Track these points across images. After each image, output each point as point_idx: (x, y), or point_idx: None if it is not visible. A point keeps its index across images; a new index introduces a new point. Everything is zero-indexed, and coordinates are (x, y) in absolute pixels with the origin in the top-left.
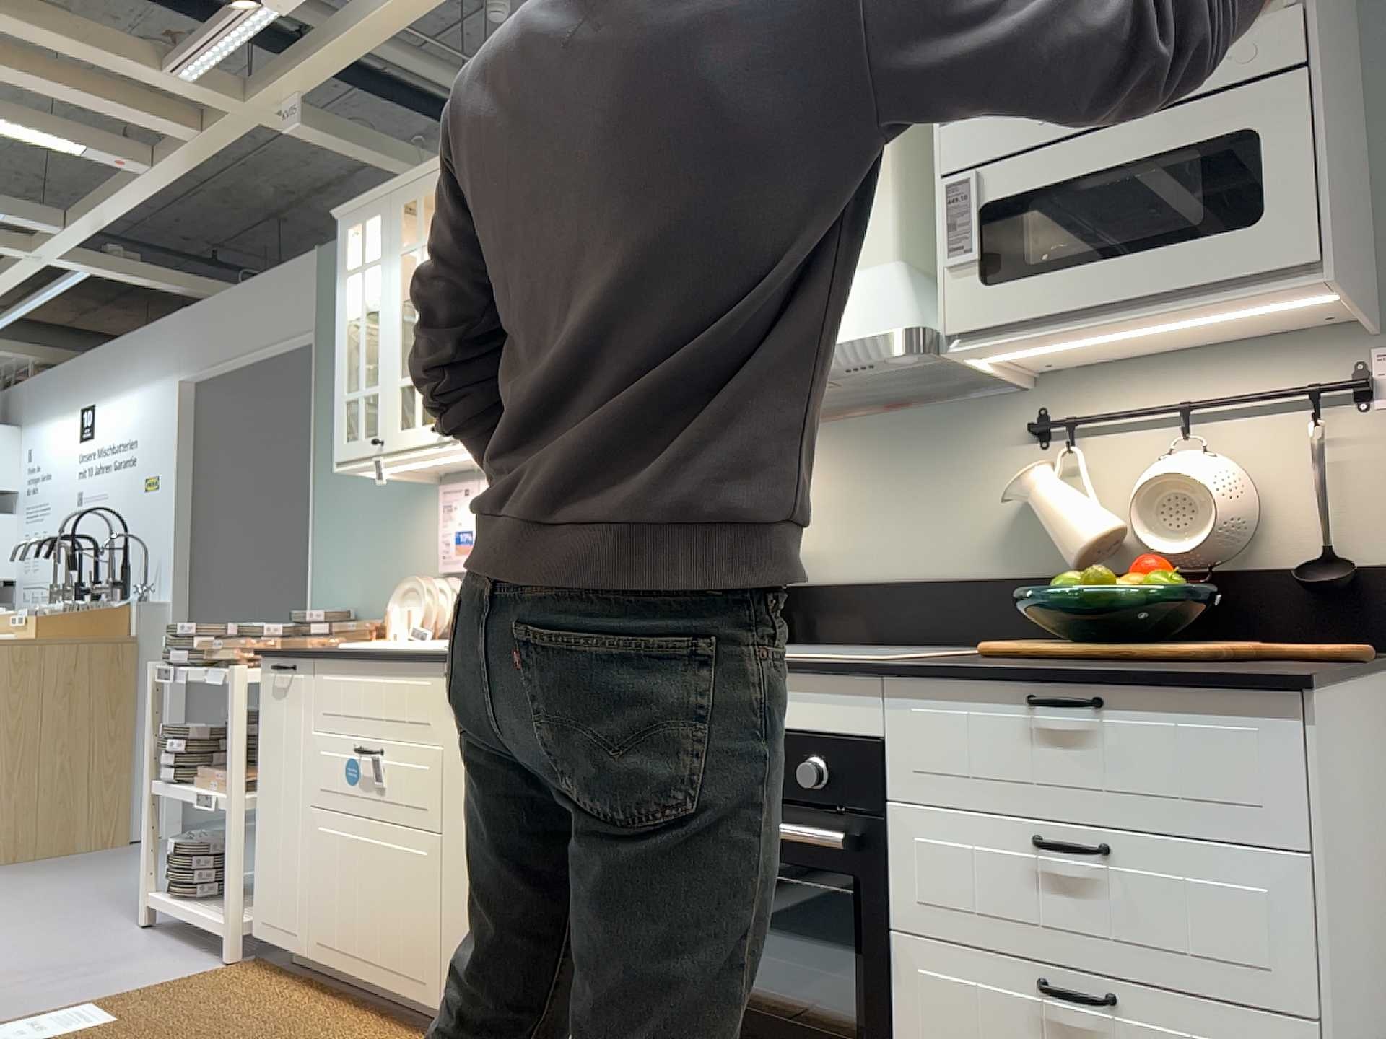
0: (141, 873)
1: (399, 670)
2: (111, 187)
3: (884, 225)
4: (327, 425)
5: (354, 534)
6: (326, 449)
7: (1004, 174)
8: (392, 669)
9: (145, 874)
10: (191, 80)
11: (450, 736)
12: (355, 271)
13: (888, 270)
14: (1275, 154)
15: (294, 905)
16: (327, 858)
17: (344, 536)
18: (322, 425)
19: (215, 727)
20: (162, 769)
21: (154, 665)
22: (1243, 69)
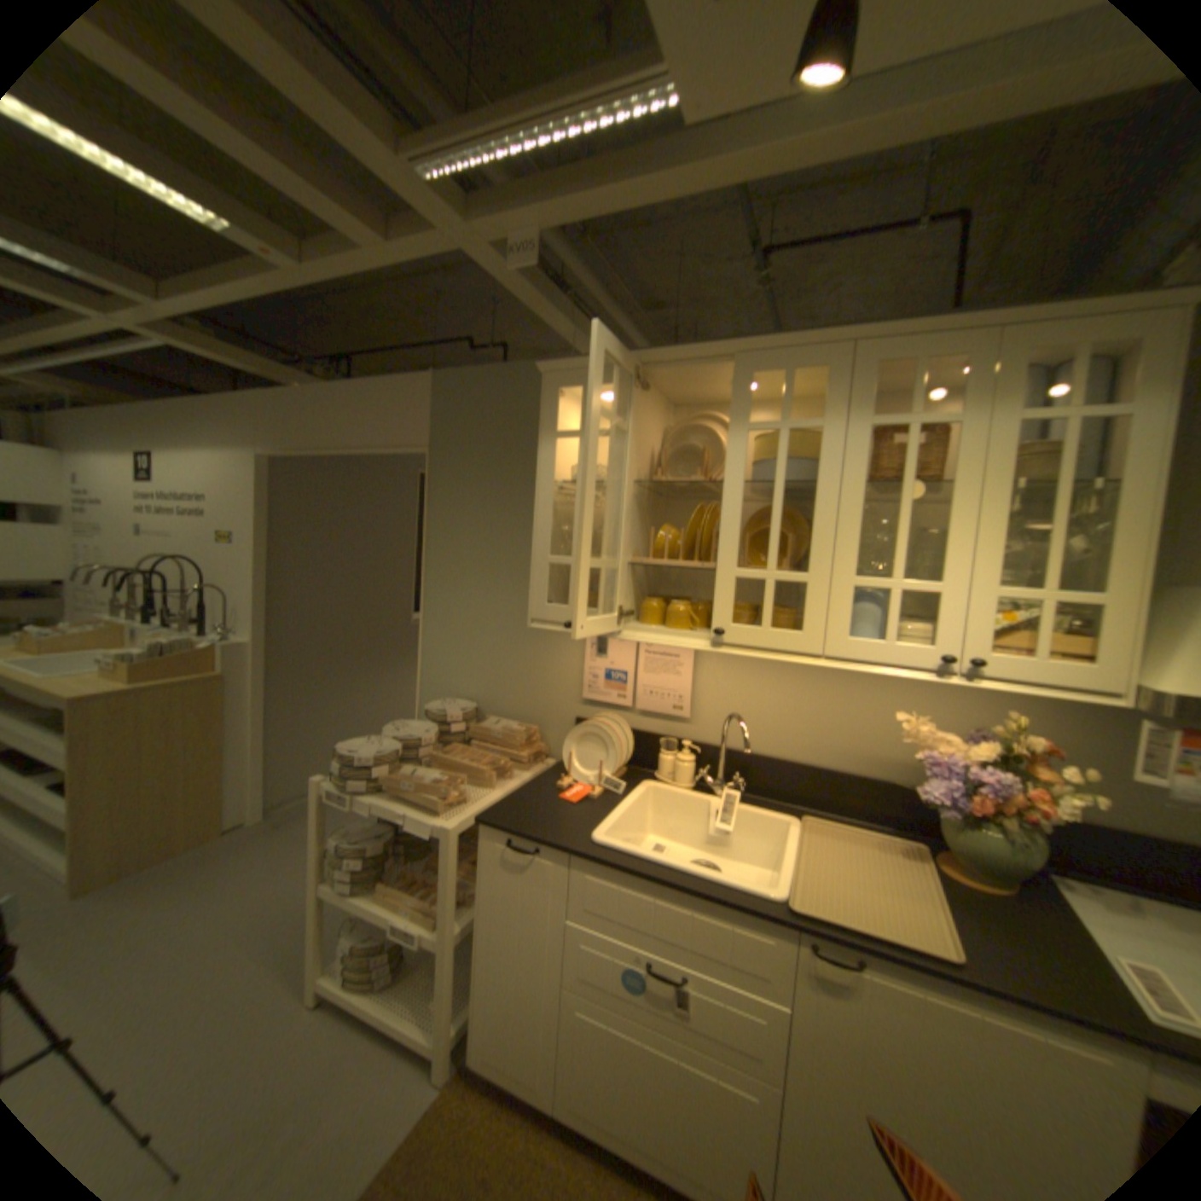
0: (306, 964)
1: (722, 914)
2: (223, 268)
3: None
4: (441, 535)
5: (474, 638)
6: (440, 557)
7: None
8: (708, 908)
9: (312, 967)
10: (418, 173)
11: (810, 1007)
12: (568, 433)
13: None
14: None
15: (533, 1066)
16: (591, 1046)
17: (462, 637)
18: (435, 535)
19: (375, 830)
20: (331, 881)
21: (317, 783)
22: None
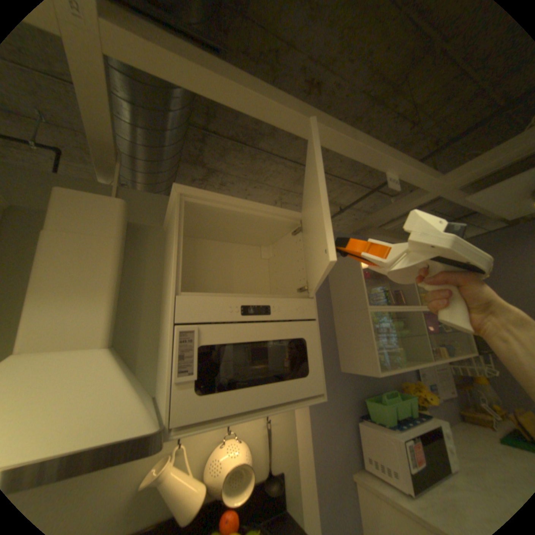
0: None
1: None
2: None
3: (99, 322)
4: None
5: None
6: None
7: (213, 330)
8: None
9: None
10: None
11: None
12: None
13: (102, 355)
14: (311, 349)
15: None
16: None
17: None
18: None
19: None
20: None
21: None
22: (301, 314)
